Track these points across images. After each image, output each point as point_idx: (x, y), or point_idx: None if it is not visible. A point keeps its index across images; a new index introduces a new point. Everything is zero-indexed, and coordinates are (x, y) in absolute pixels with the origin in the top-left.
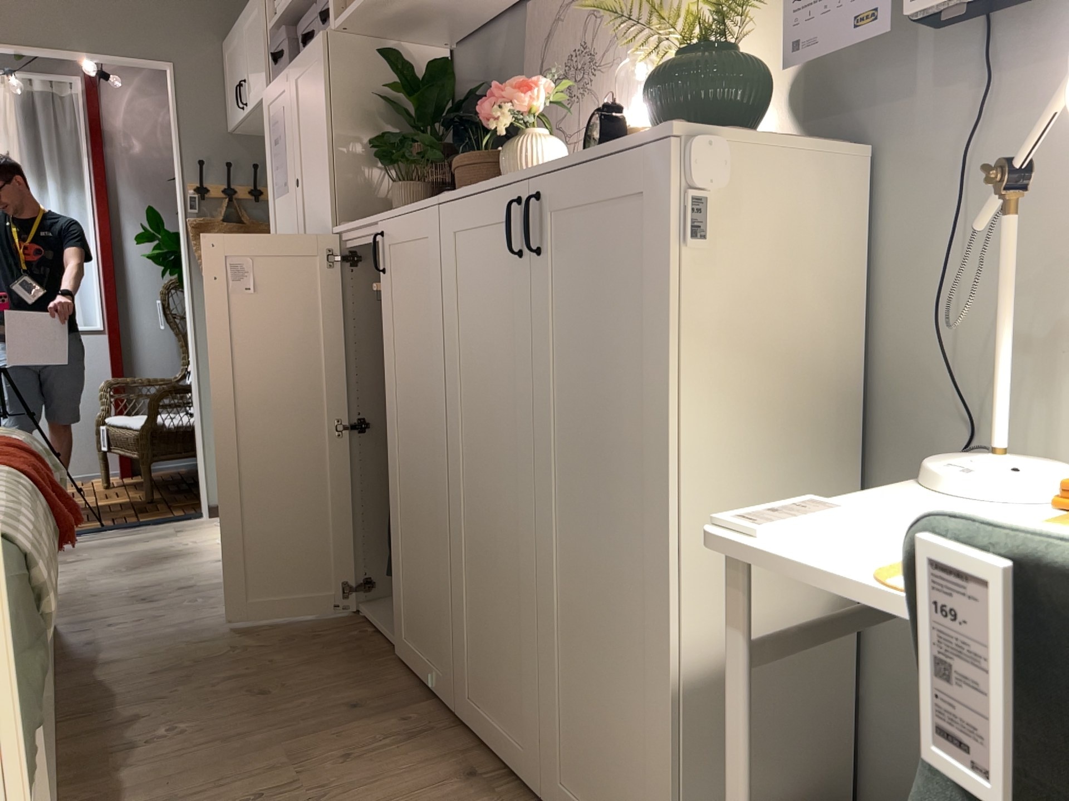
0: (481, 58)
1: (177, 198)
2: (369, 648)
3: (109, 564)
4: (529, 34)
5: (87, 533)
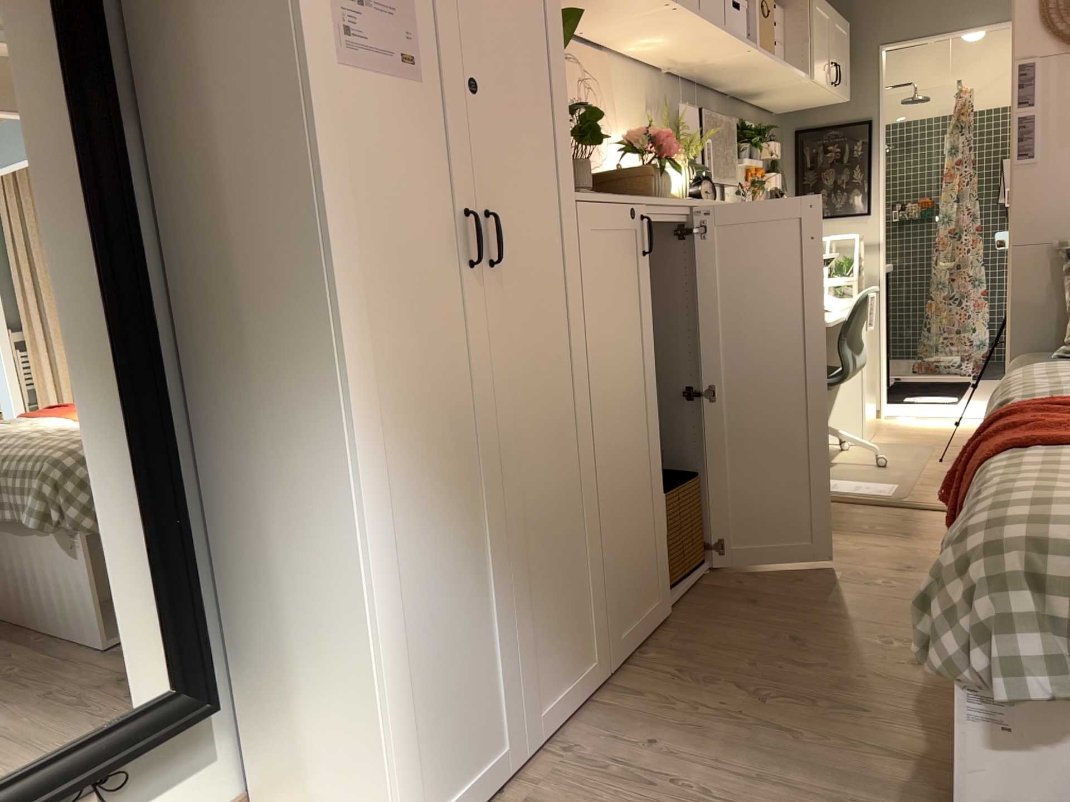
0: None
1: None
2: (663, 640)
3: None
4: None
5: None
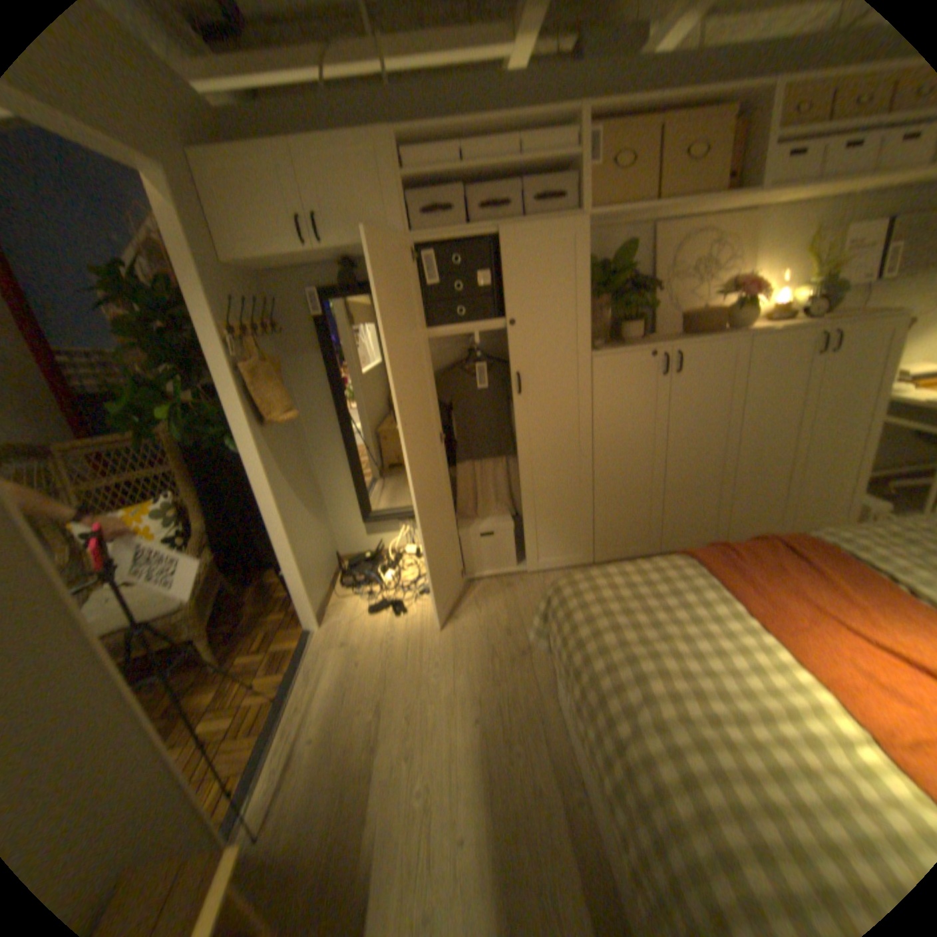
0: (601, 247)
1: (202, 345)
2: None
3: (409, 686)
4: (659, 243)
5: (279, 717)
